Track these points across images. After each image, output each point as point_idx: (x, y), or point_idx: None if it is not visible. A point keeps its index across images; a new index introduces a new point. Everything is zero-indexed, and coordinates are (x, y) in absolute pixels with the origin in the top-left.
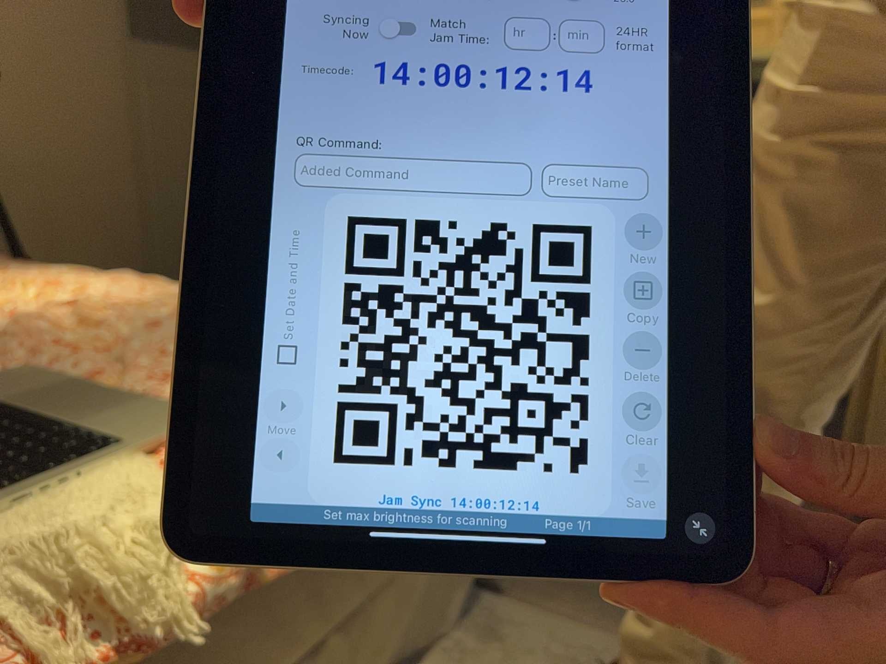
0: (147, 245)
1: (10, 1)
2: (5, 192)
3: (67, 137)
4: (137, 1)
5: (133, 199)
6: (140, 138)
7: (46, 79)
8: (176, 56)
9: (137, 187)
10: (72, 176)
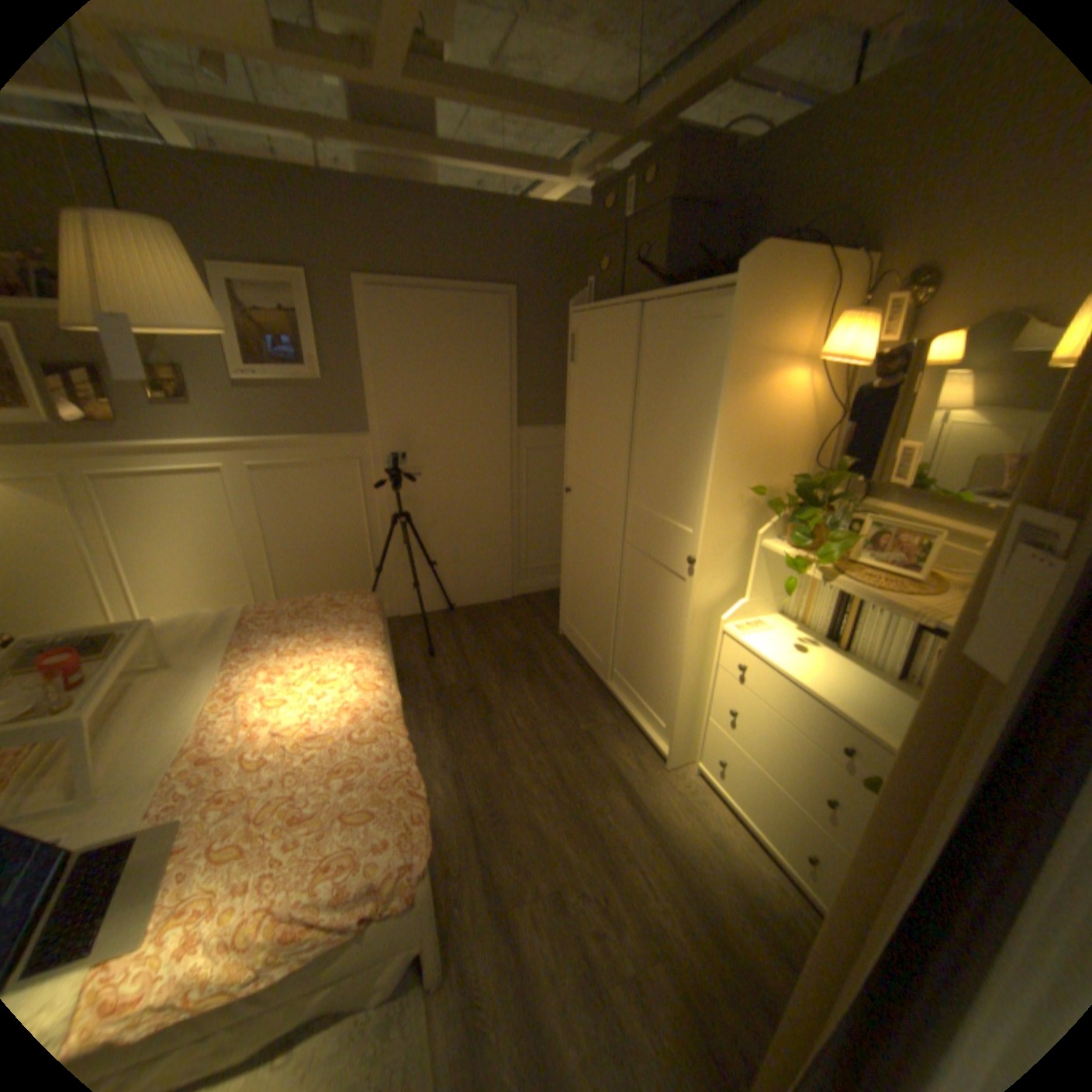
0: (515, 547)
1: (444, 422)
2: (432, 524)
3: (470, 491)
4: (526, 402)
5: (508, 523)
6: (518, 486)
7: (461, 461)
8: (549, 432)
9: (512, 515)
10: (471, 513)
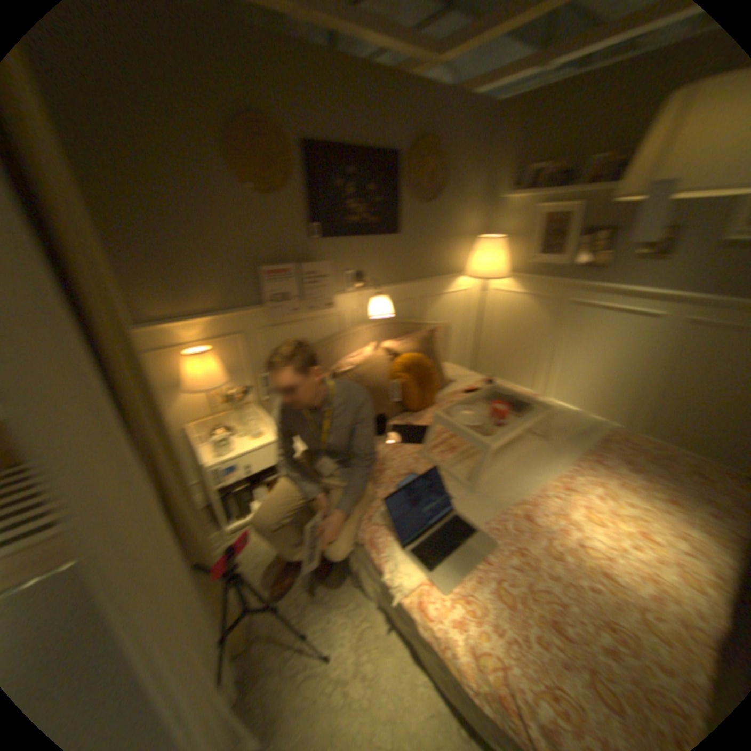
0: None
1: None
2: None
3: None
4: None
5: None
6: None
7: None
8: None
9: None
10: None
